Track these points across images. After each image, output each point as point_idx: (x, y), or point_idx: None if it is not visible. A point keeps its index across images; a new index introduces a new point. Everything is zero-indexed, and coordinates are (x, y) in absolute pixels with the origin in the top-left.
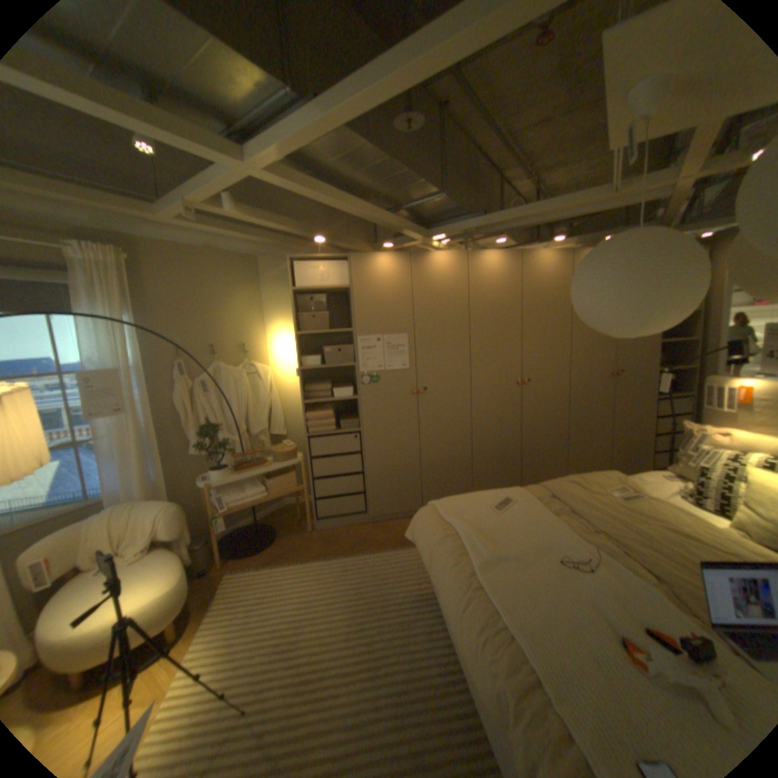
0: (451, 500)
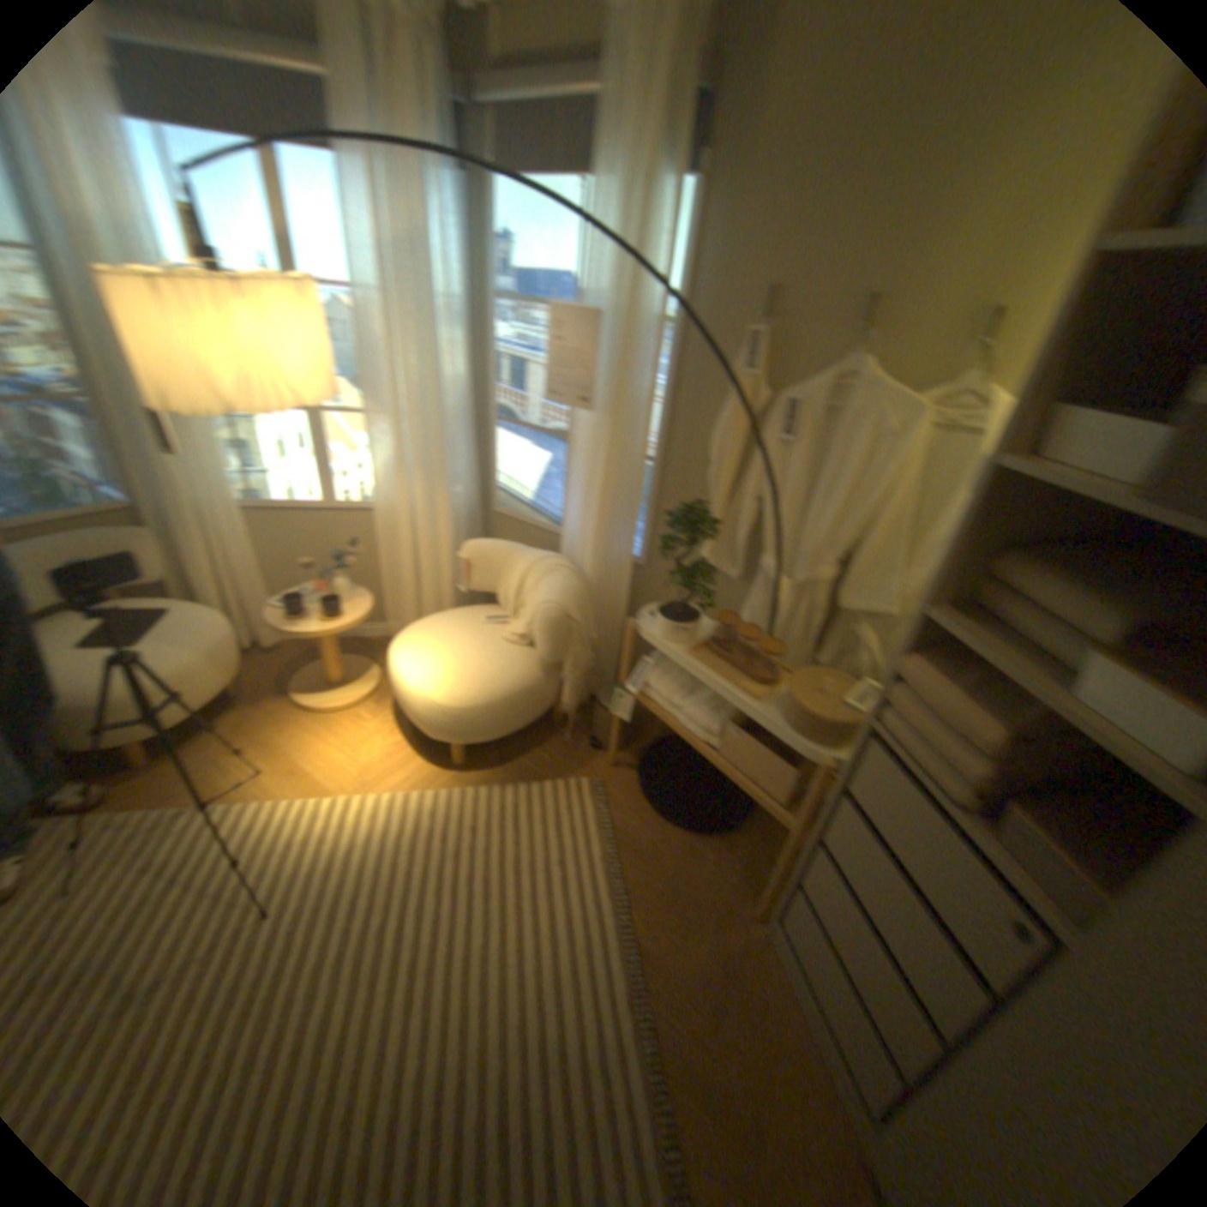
0: None
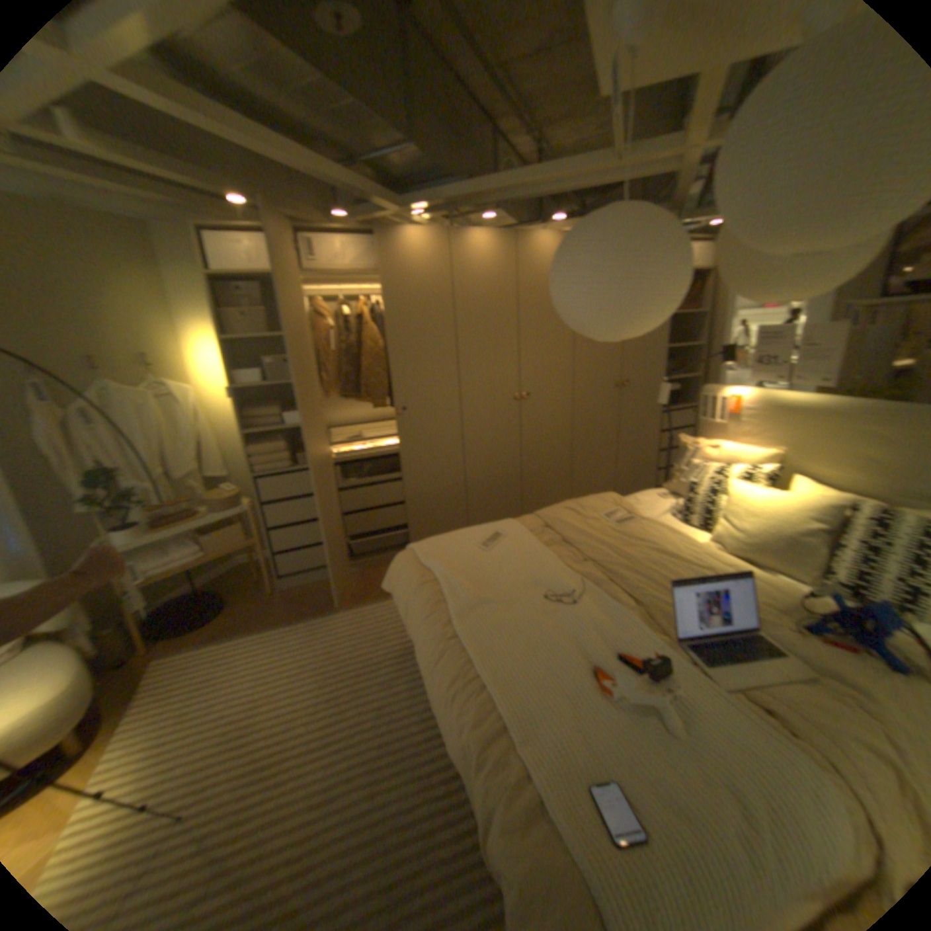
0: (431, 541)
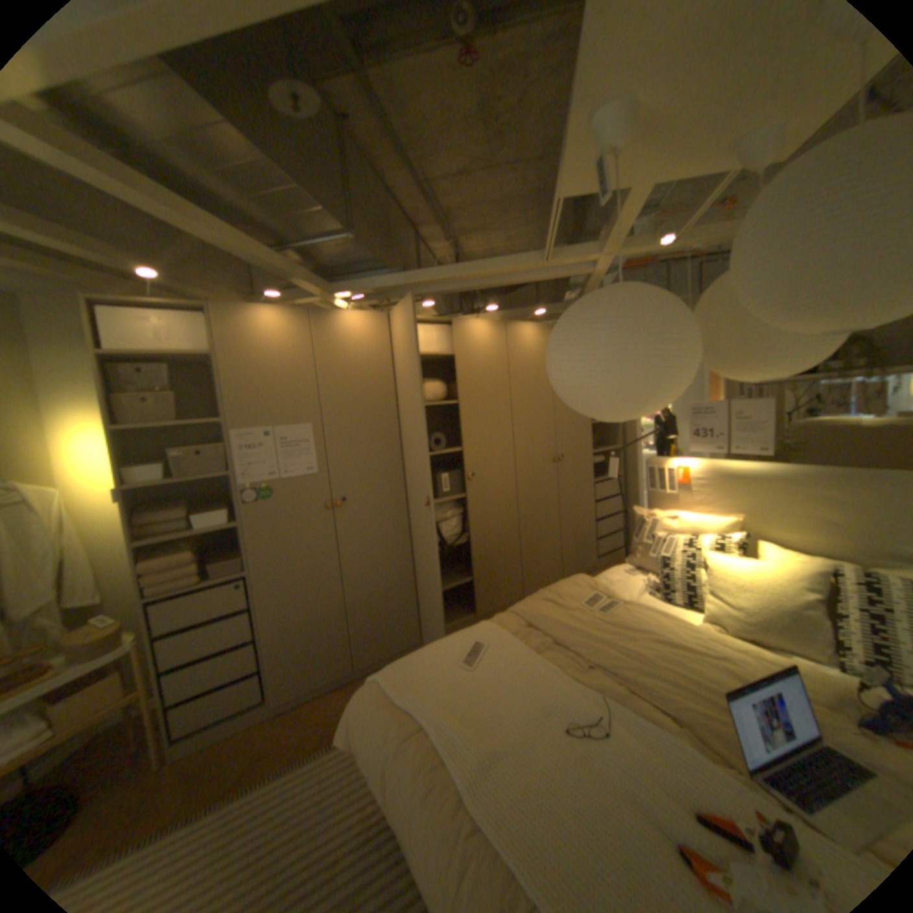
0: (401, 667)
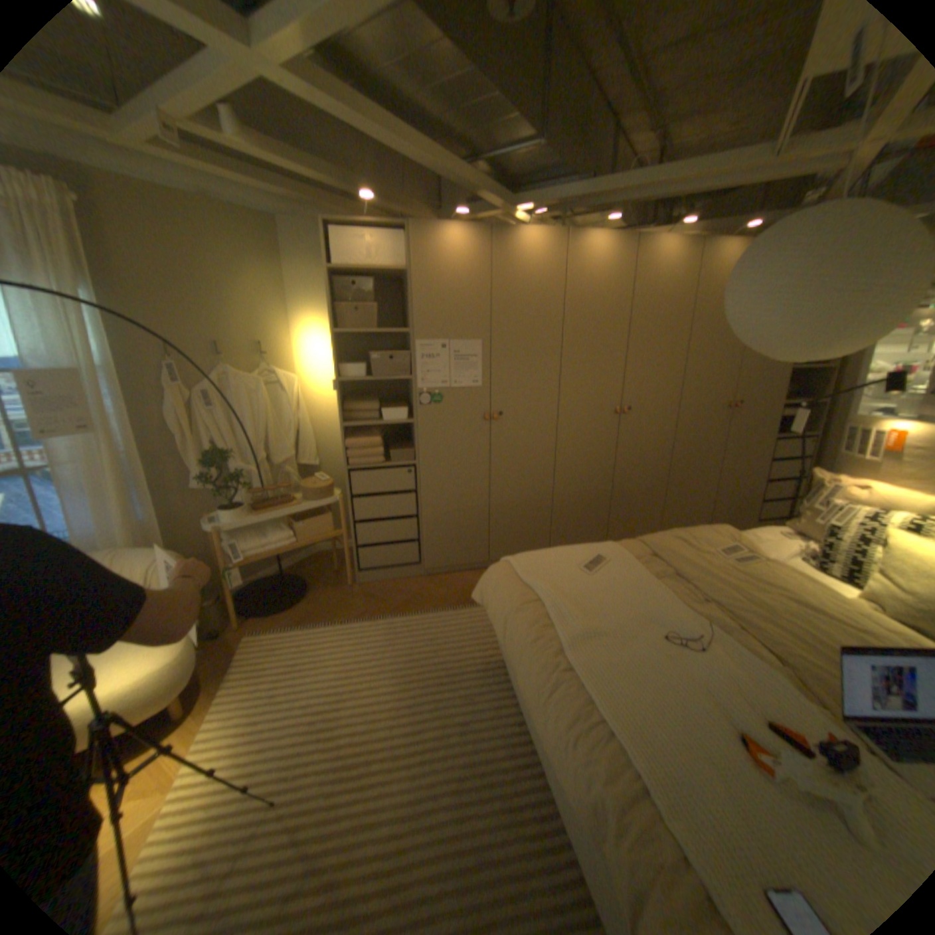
0: (530, 557)
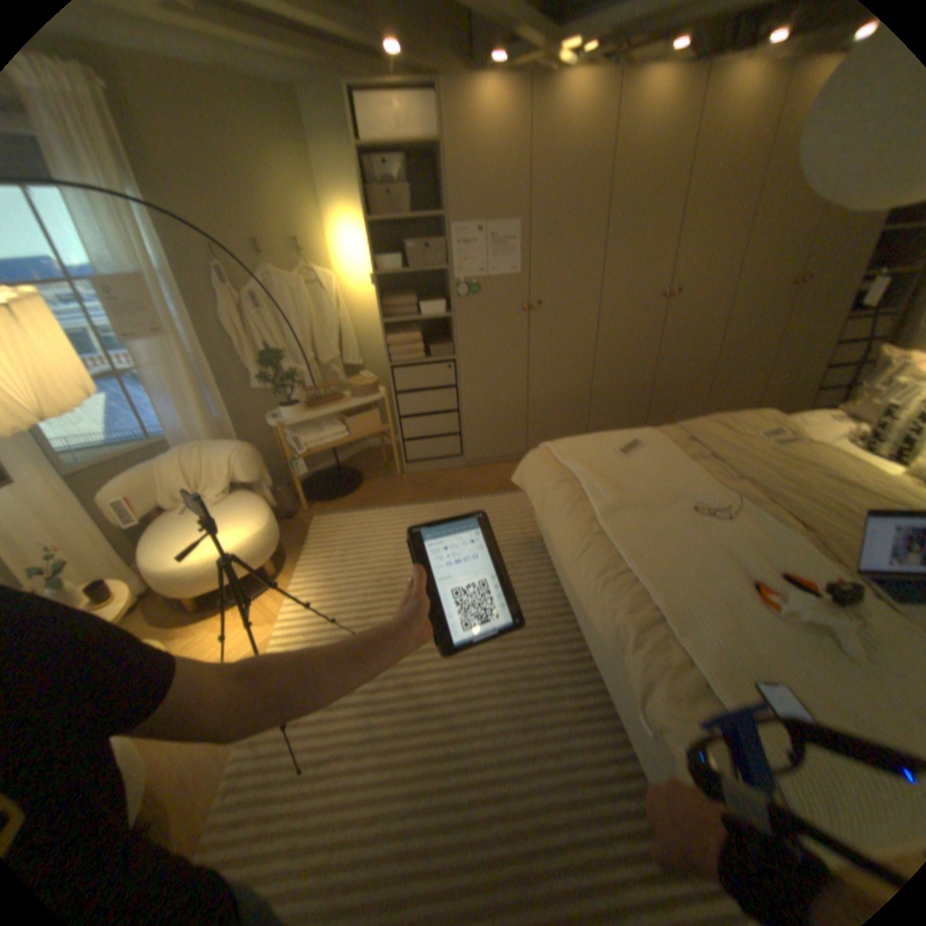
0: (566, 441)
